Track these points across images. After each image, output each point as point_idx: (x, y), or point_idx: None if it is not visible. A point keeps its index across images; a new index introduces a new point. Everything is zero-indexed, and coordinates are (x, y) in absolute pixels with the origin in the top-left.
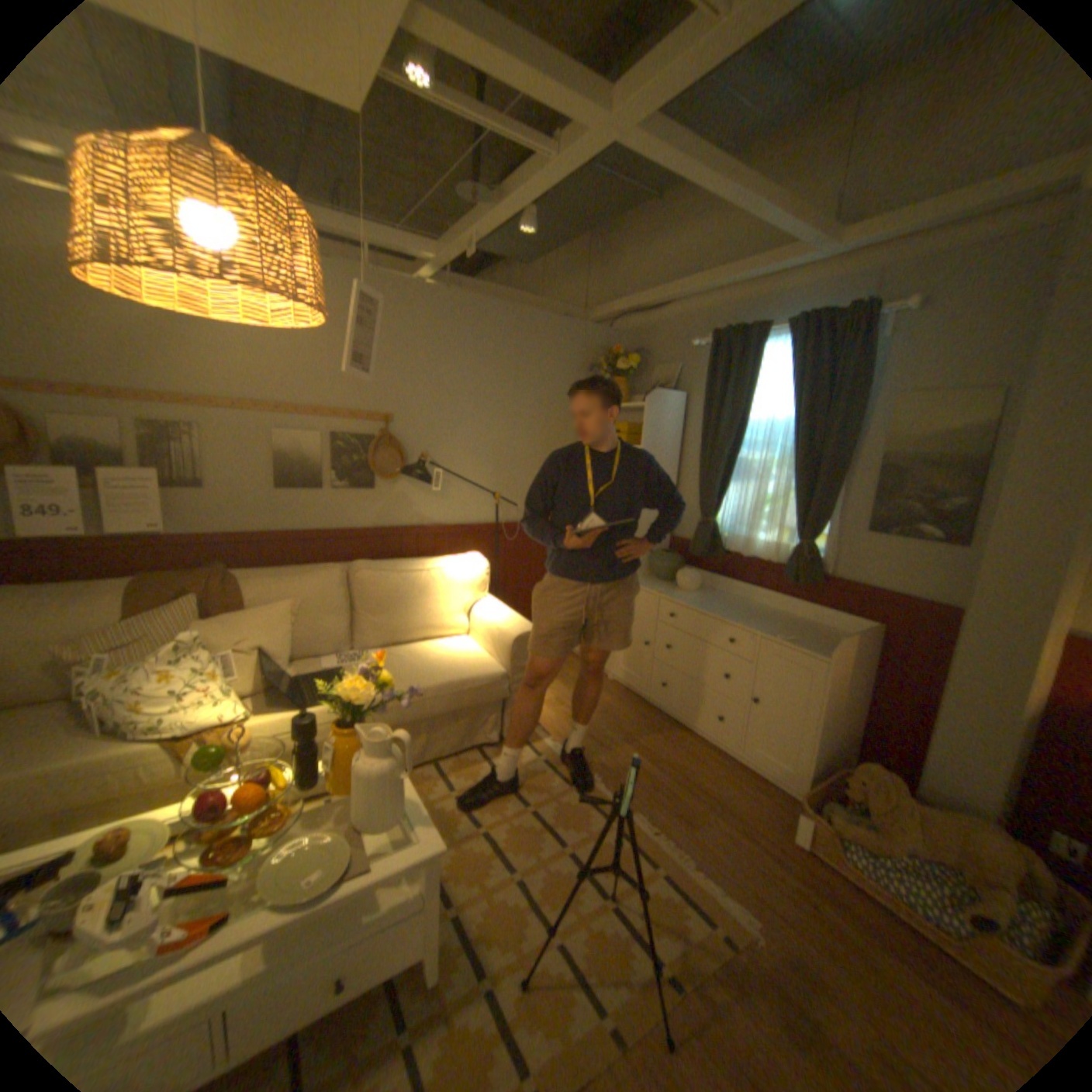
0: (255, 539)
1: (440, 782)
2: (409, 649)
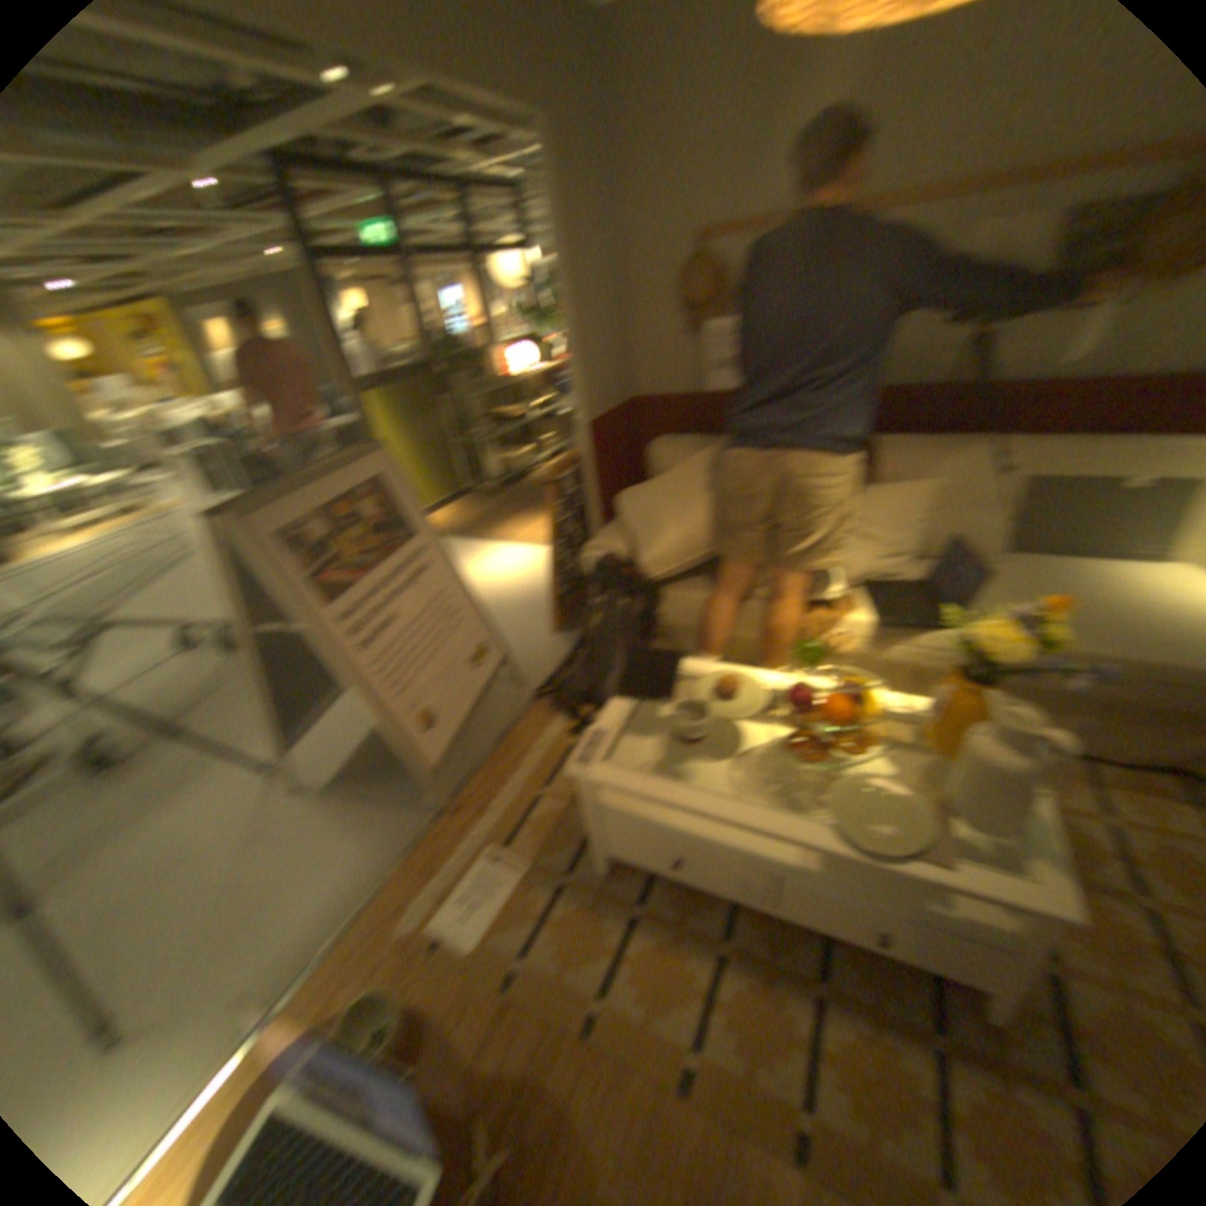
0: (908, 393)
1: (1088, 789)
2: (1102, 583)
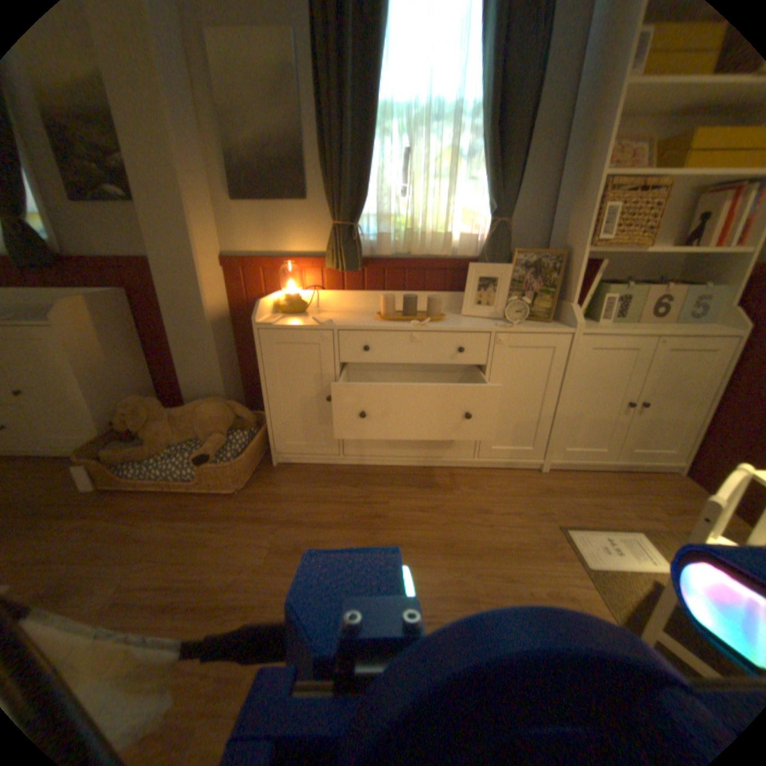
0: None
1: None
2: None
